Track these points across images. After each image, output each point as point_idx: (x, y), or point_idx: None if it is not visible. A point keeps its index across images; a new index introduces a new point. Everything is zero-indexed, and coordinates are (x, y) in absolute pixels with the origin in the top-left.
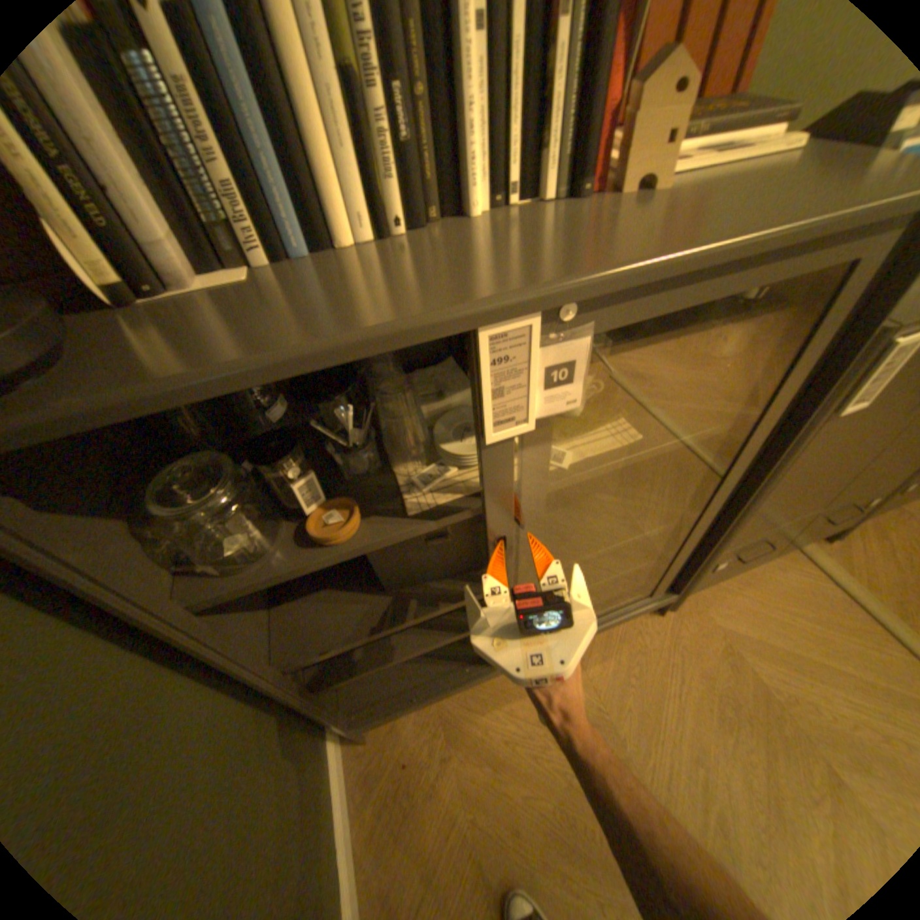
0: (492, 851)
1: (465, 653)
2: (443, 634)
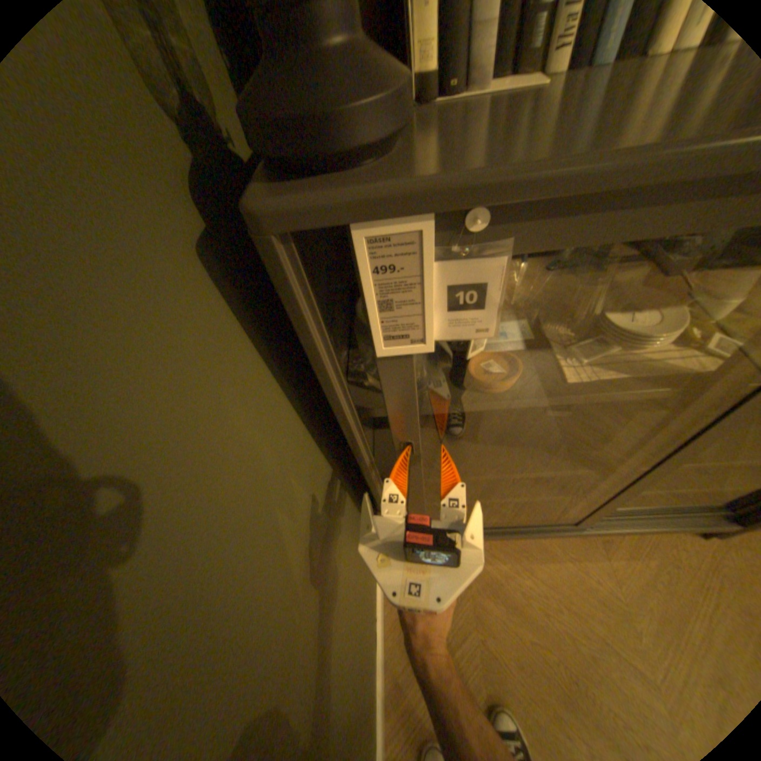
0: (497, 672)
1: (505, 511)
2: (506, 492)
